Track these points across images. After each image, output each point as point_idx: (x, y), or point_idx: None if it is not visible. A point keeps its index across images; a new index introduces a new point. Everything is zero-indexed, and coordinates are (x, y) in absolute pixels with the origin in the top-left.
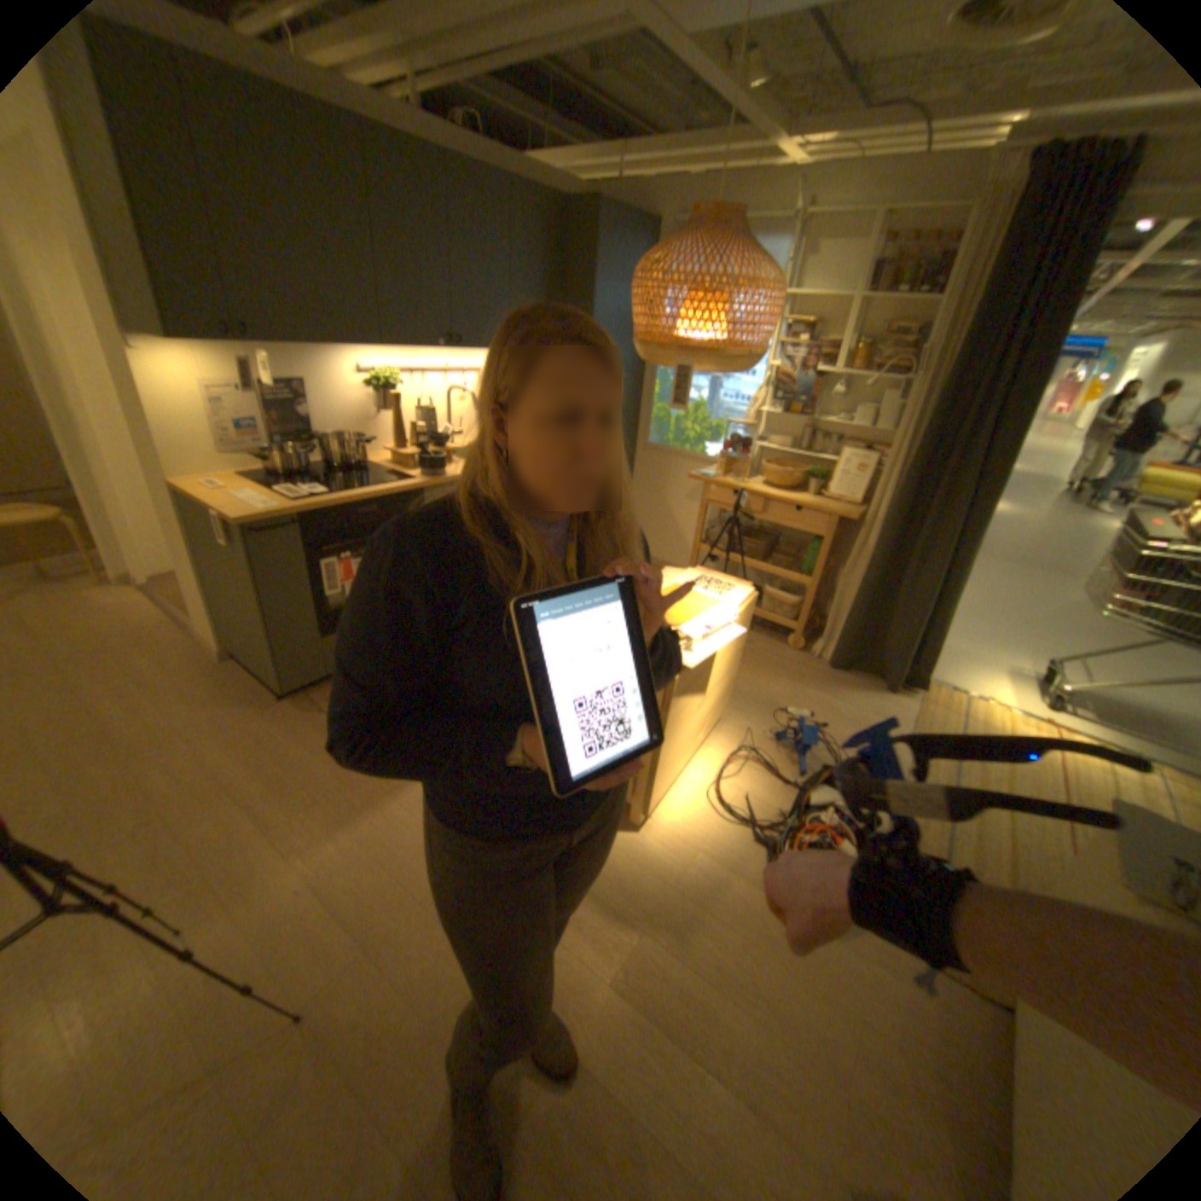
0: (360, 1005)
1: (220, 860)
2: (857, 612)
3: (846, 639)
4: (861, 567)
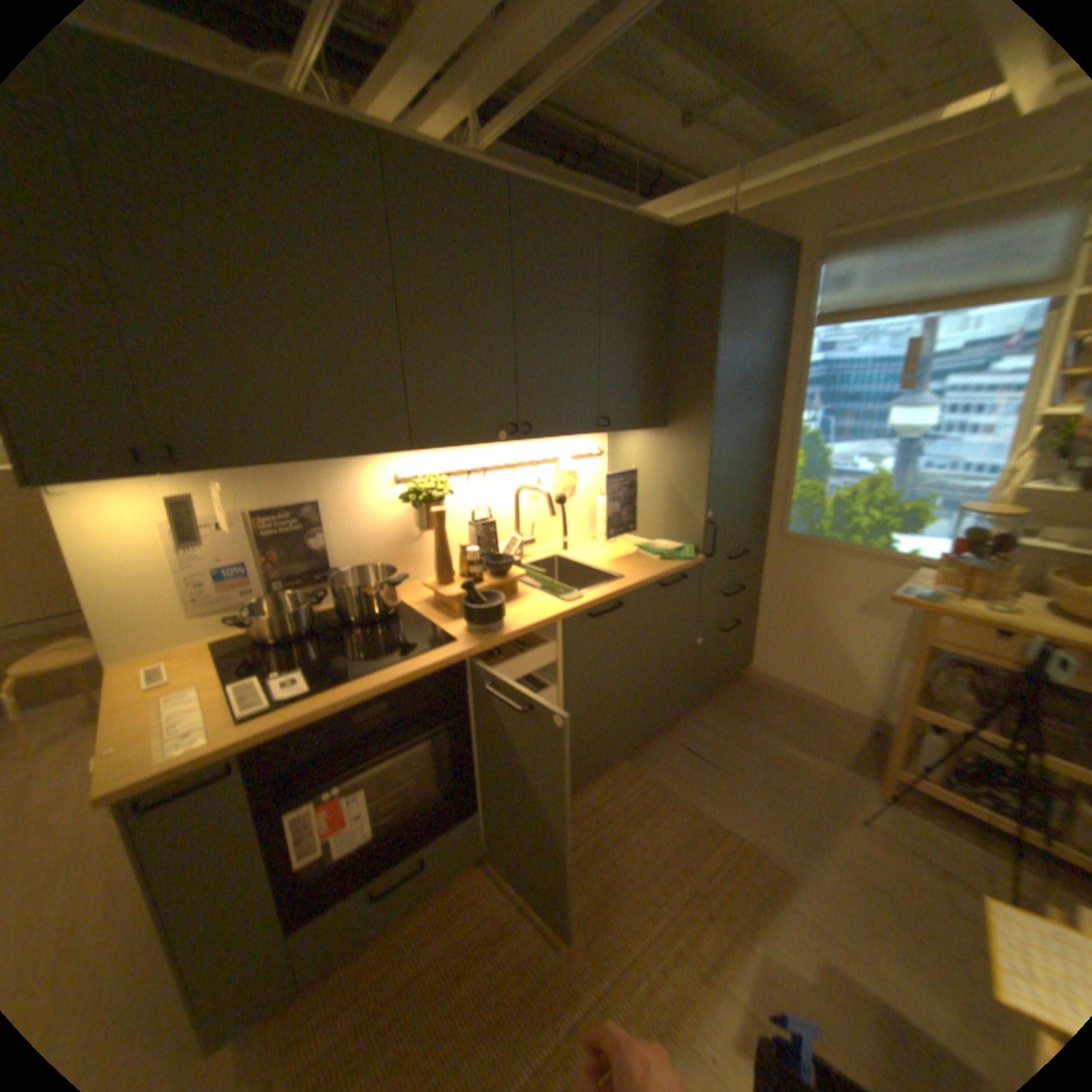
0: None
1: None
2: None
3: None
4: None
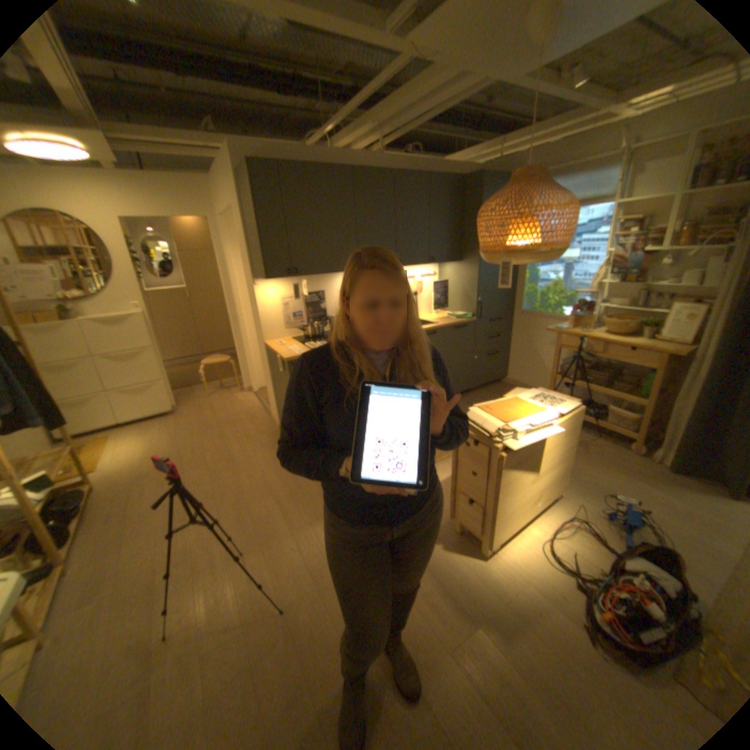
0: (310, 616)
1: (263, 525)
2: (692, 428)
3: (684, 450)
4: (695, 393)
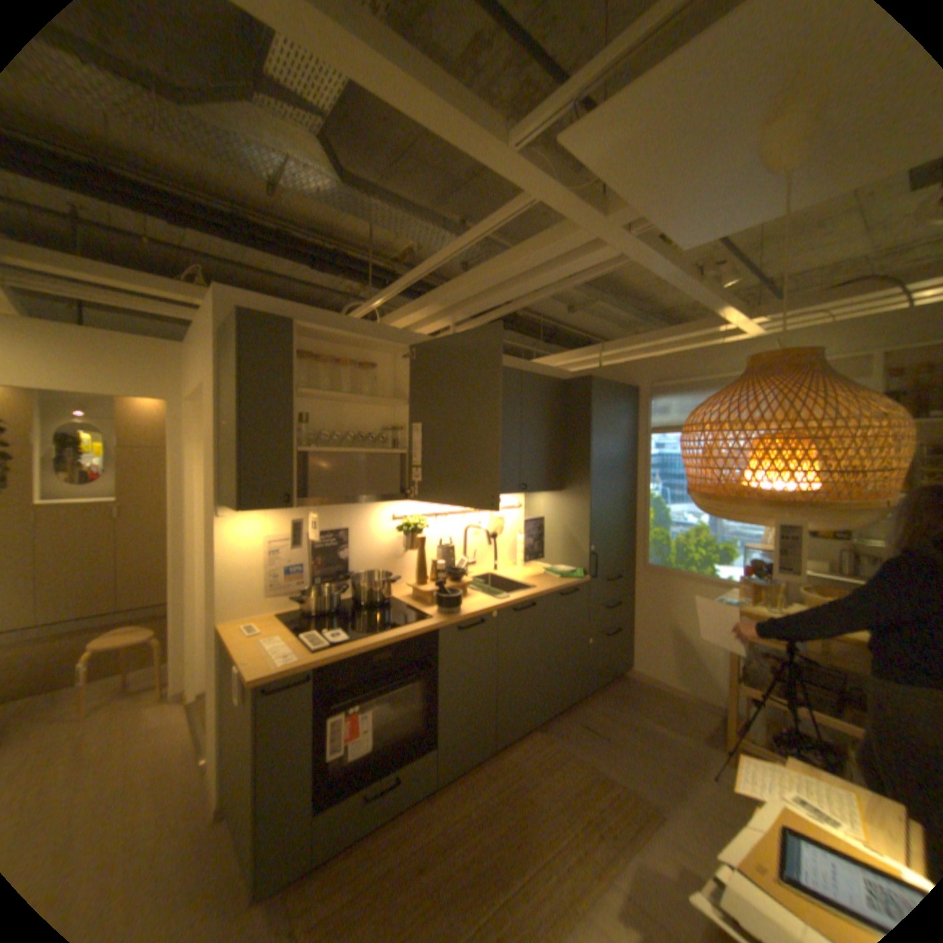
0: None
1: None
2: None
3: None
4: None
